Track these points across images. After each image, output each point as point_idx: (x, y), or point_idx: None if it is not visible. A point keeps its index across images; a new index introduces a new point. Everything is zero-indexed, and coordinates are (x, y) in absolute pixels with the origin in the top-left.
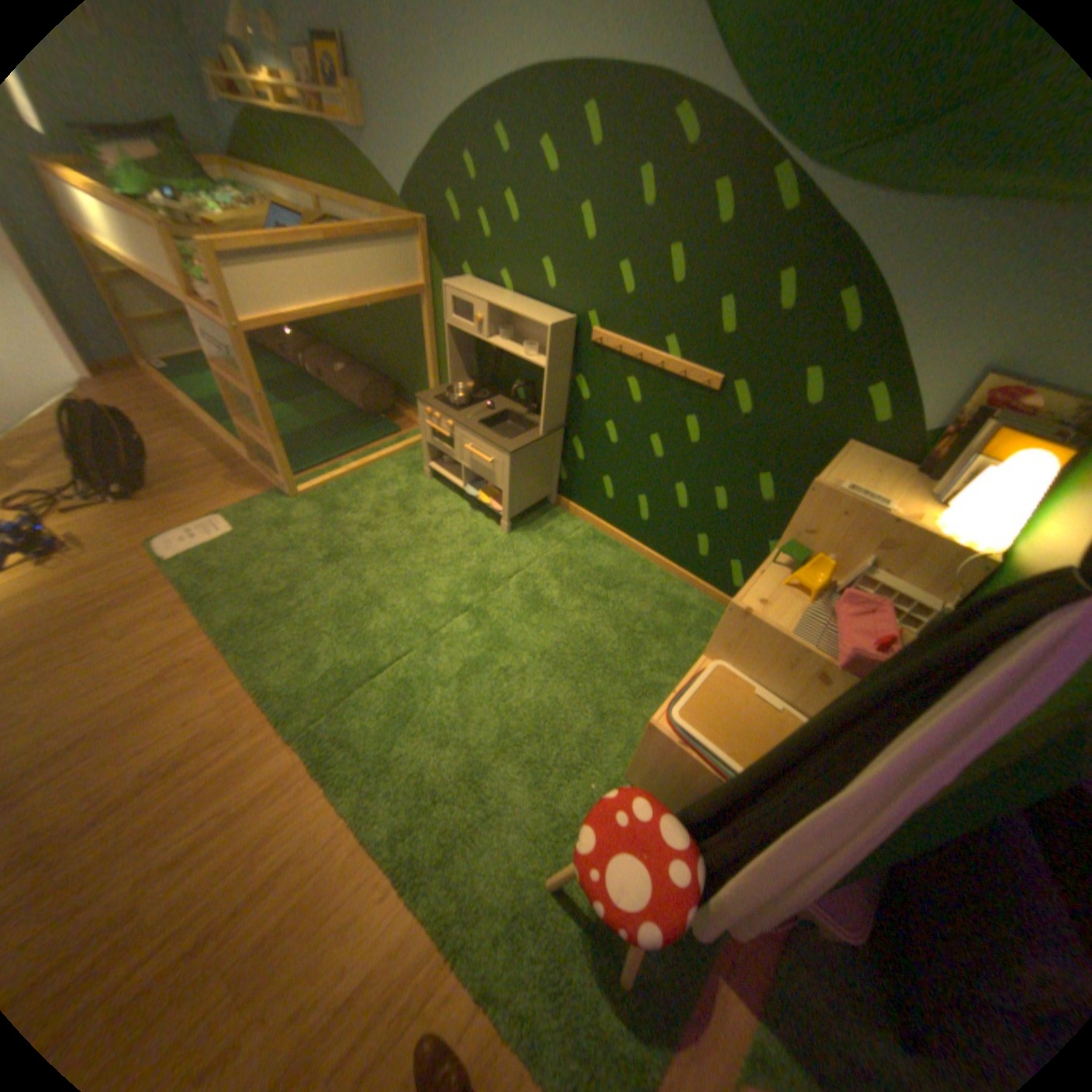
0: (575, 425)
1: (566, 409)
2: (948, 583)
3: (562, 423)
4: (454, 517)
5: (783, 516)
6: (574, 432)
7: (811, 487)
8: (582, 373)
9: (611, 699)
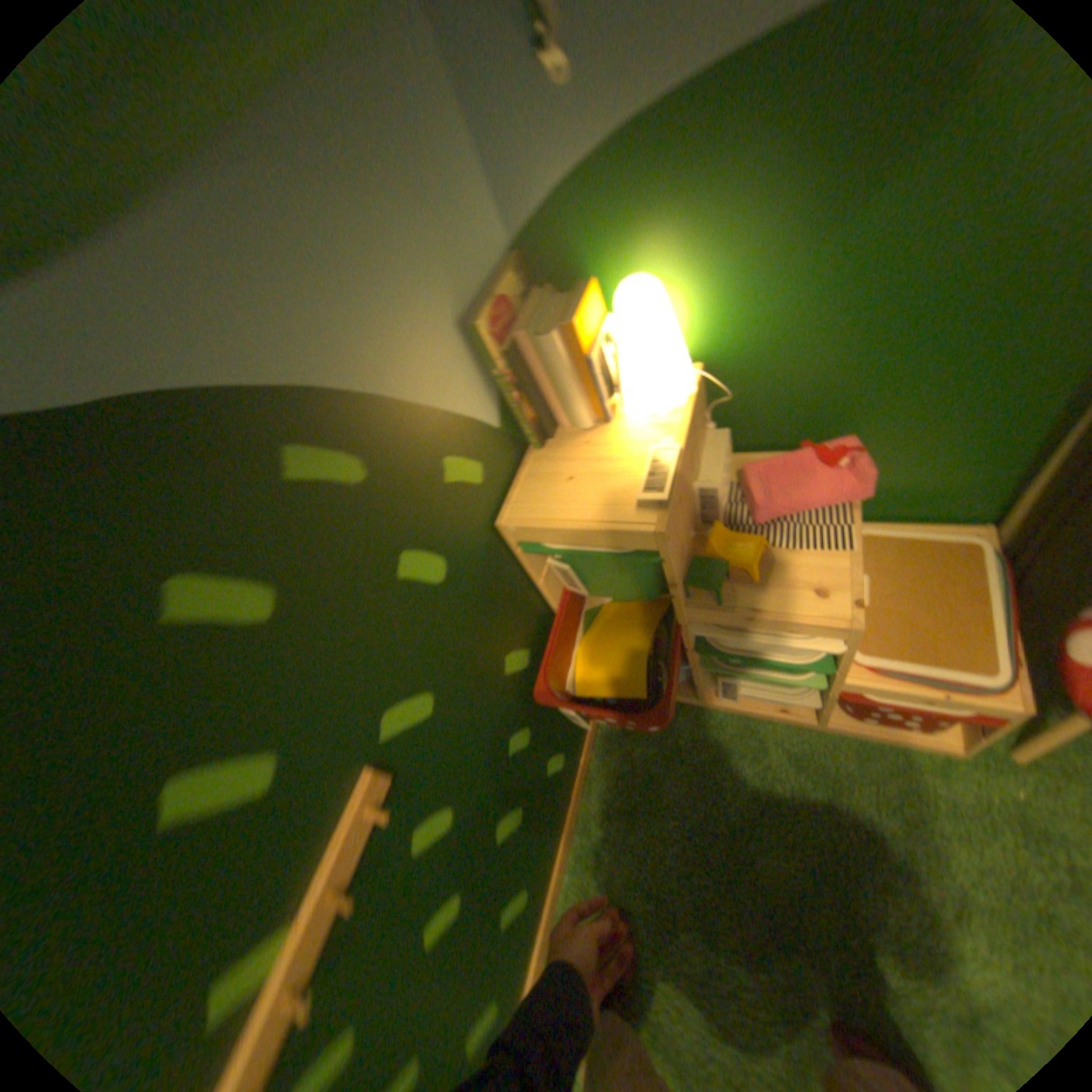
0: None
1: None
2: (704, 416)
3: None
4: None
5: (542, 632)
6: None
7: (524, 588)
8: None
9: (866, 821)
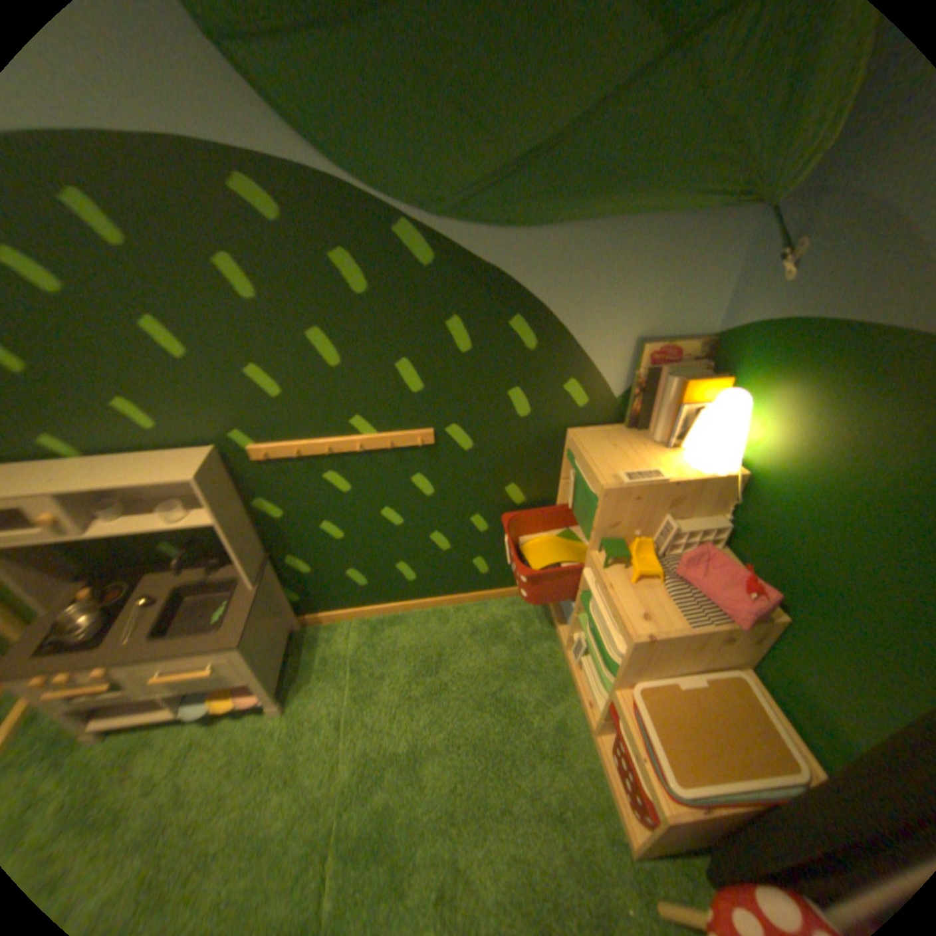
0: (282, 545)
1: (258, 537)
2: (723, 503)
3: (261, 552)
4: (190, 759)
5: (539, 506)
6: (284, 552)
7: (551, 475)
8: (260, 494)
9: (546, 787)
